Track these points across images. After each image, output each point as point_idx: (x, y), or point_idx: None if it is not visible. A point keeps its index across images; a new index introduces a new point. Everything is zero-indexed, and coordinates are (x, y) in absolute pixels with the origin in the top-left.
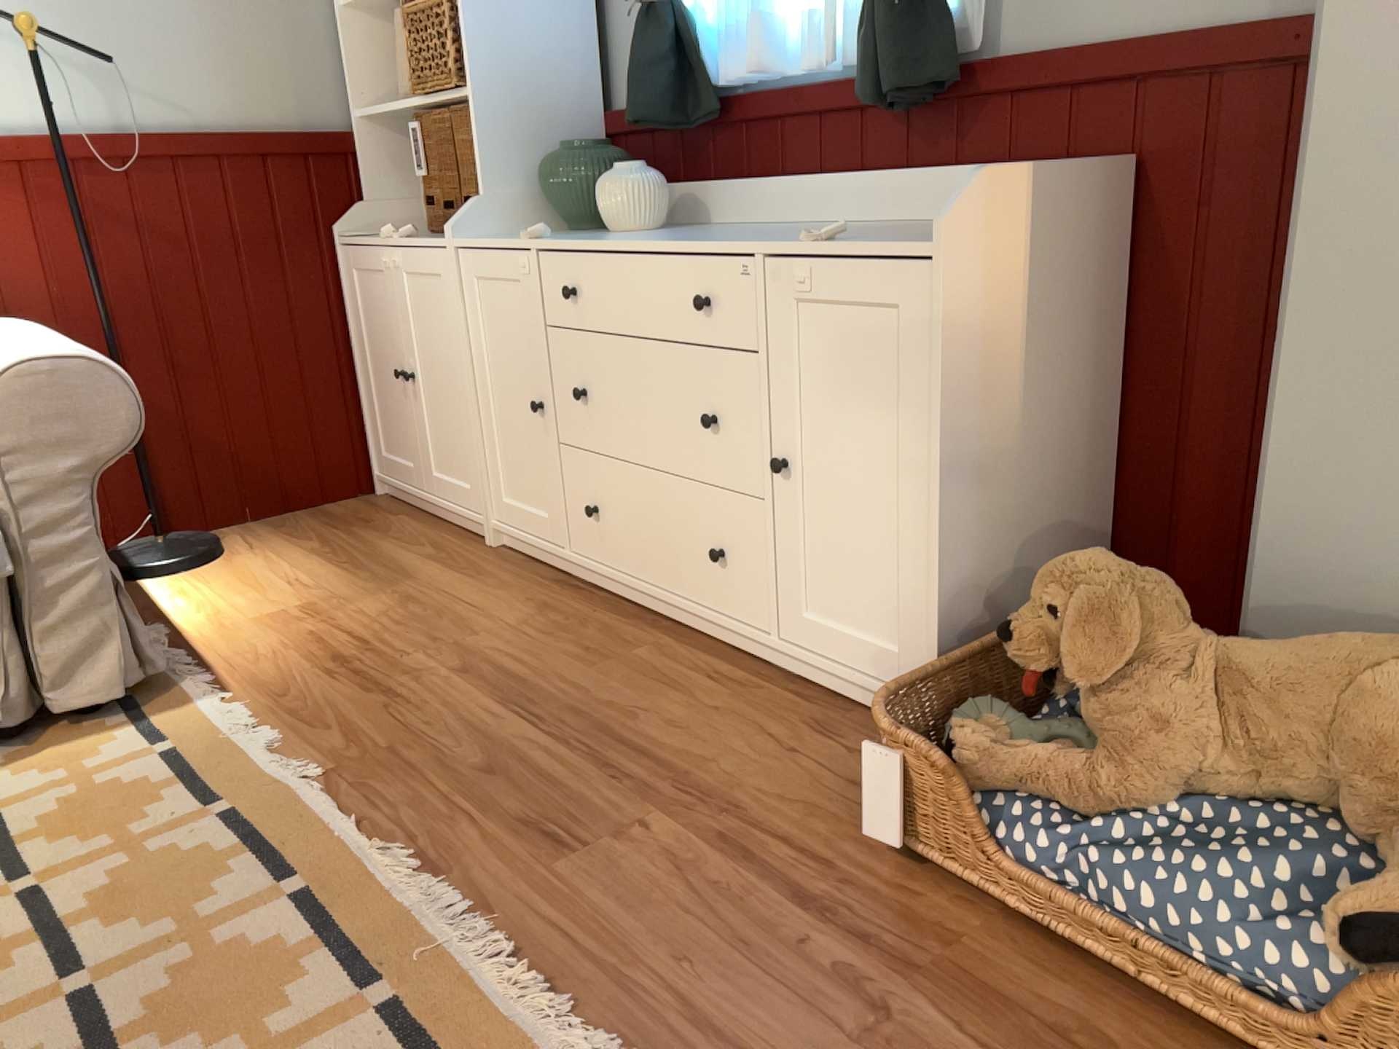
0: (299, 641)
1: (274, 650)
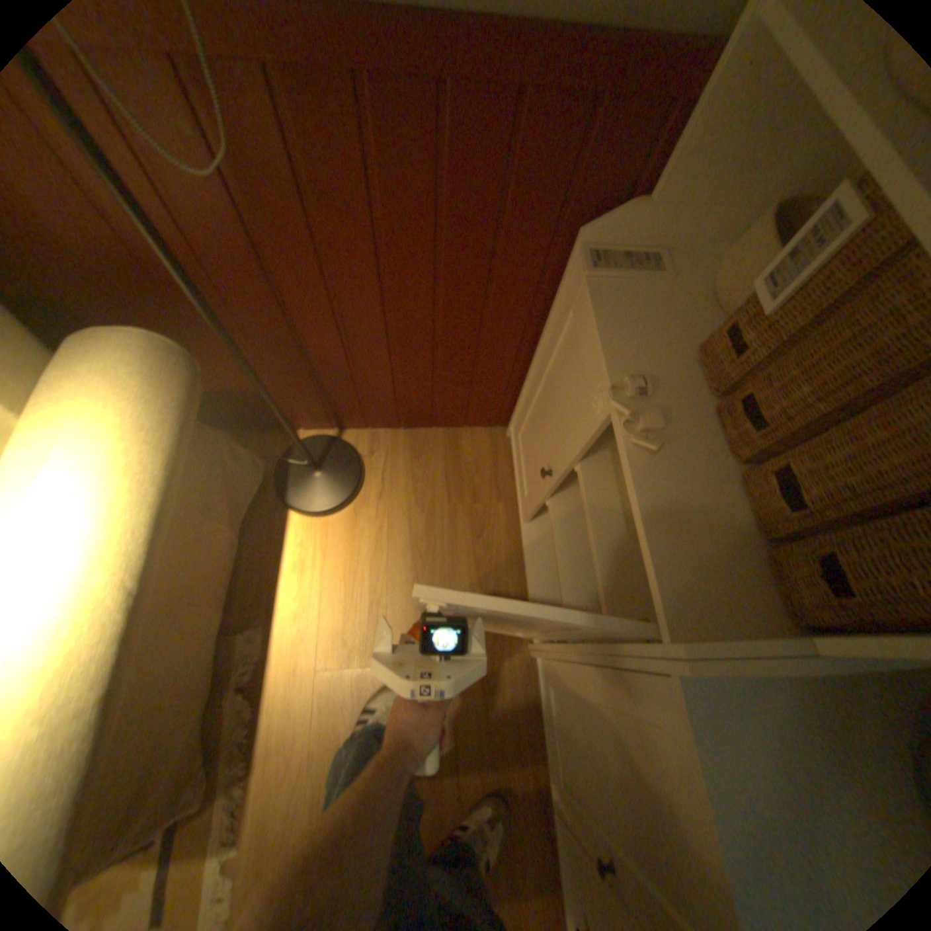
0: (322, 768)
1: (301, 771)
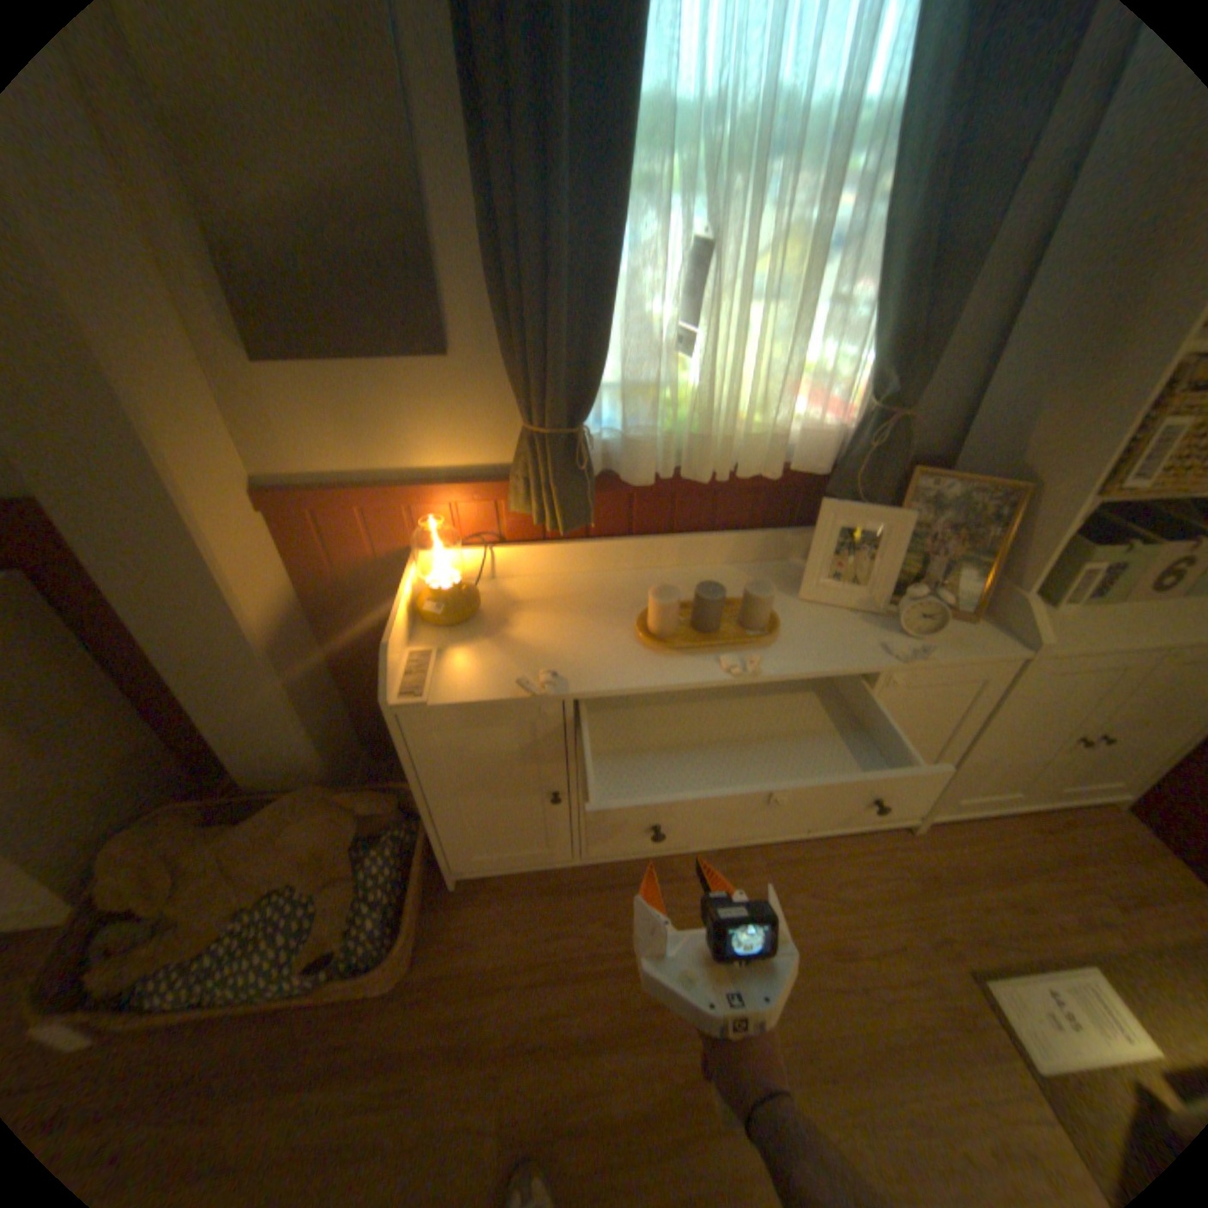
0: None
1: None
